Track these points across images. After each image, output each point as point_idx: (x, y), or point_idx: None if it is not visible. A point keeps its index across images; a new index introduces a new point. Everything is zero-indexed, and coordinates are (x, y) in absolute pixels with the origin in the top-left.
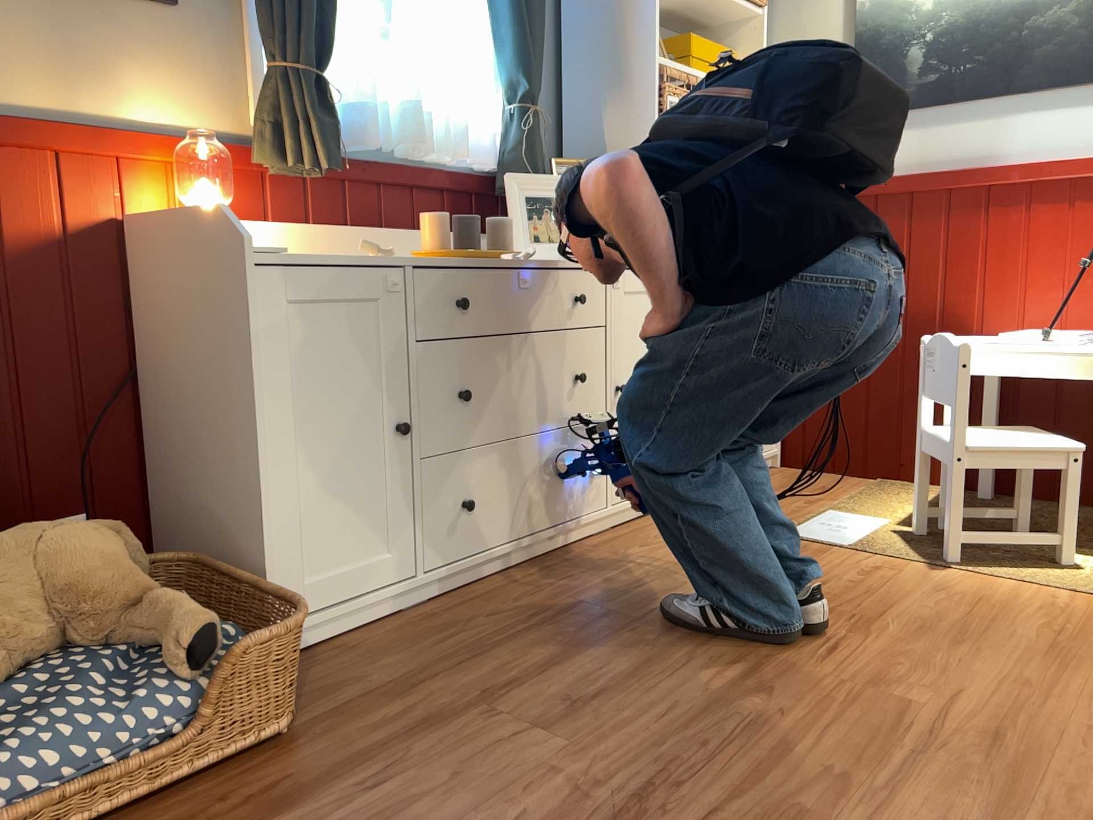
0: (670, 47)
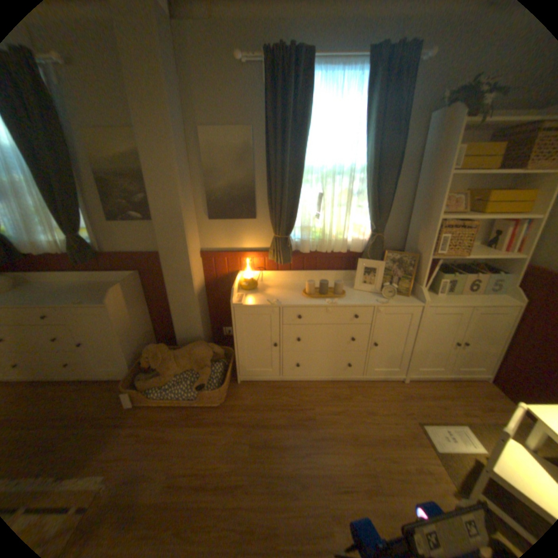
0: (481, 193)
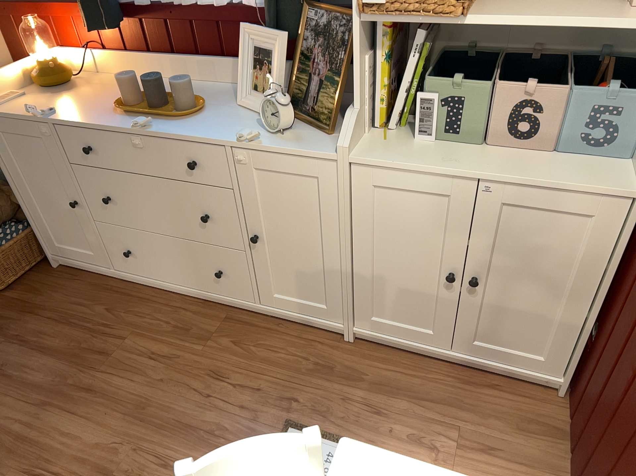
0: None
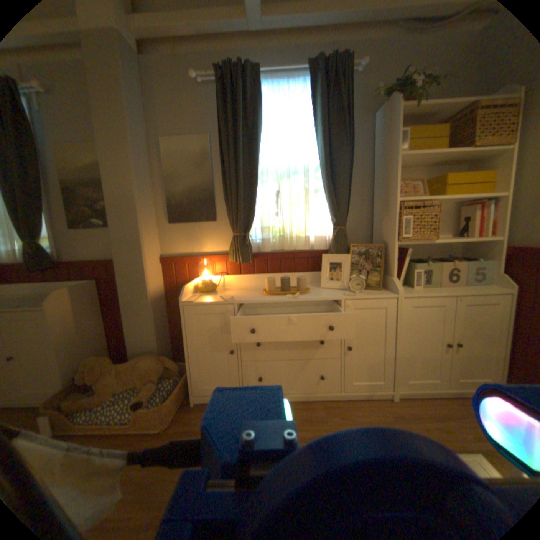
0: (438, 180)
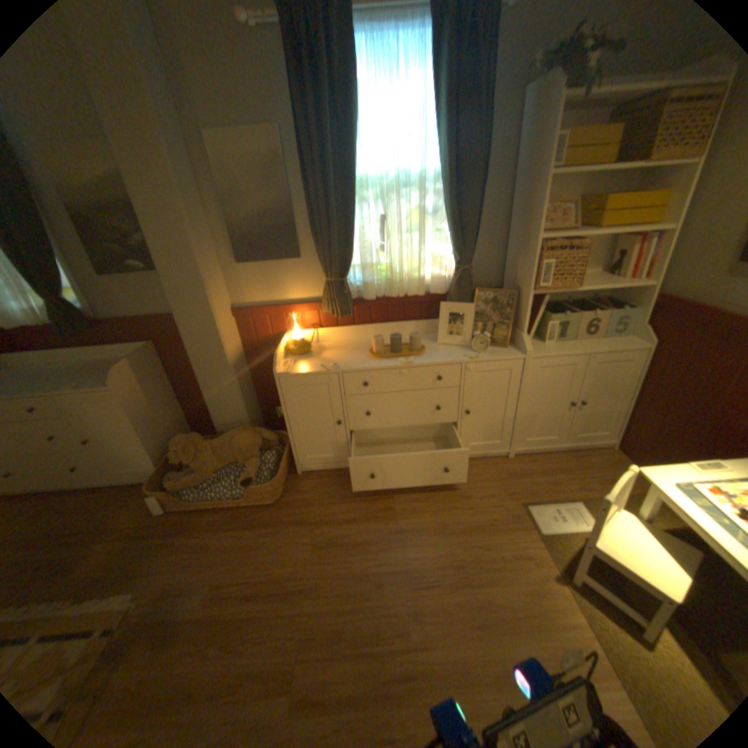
0: (596, 200)
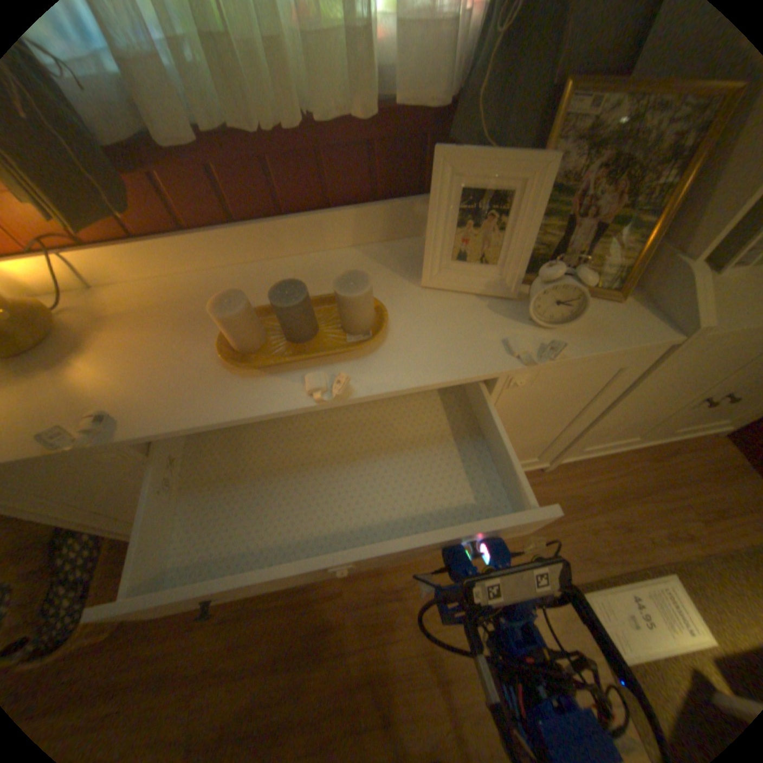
0: None
